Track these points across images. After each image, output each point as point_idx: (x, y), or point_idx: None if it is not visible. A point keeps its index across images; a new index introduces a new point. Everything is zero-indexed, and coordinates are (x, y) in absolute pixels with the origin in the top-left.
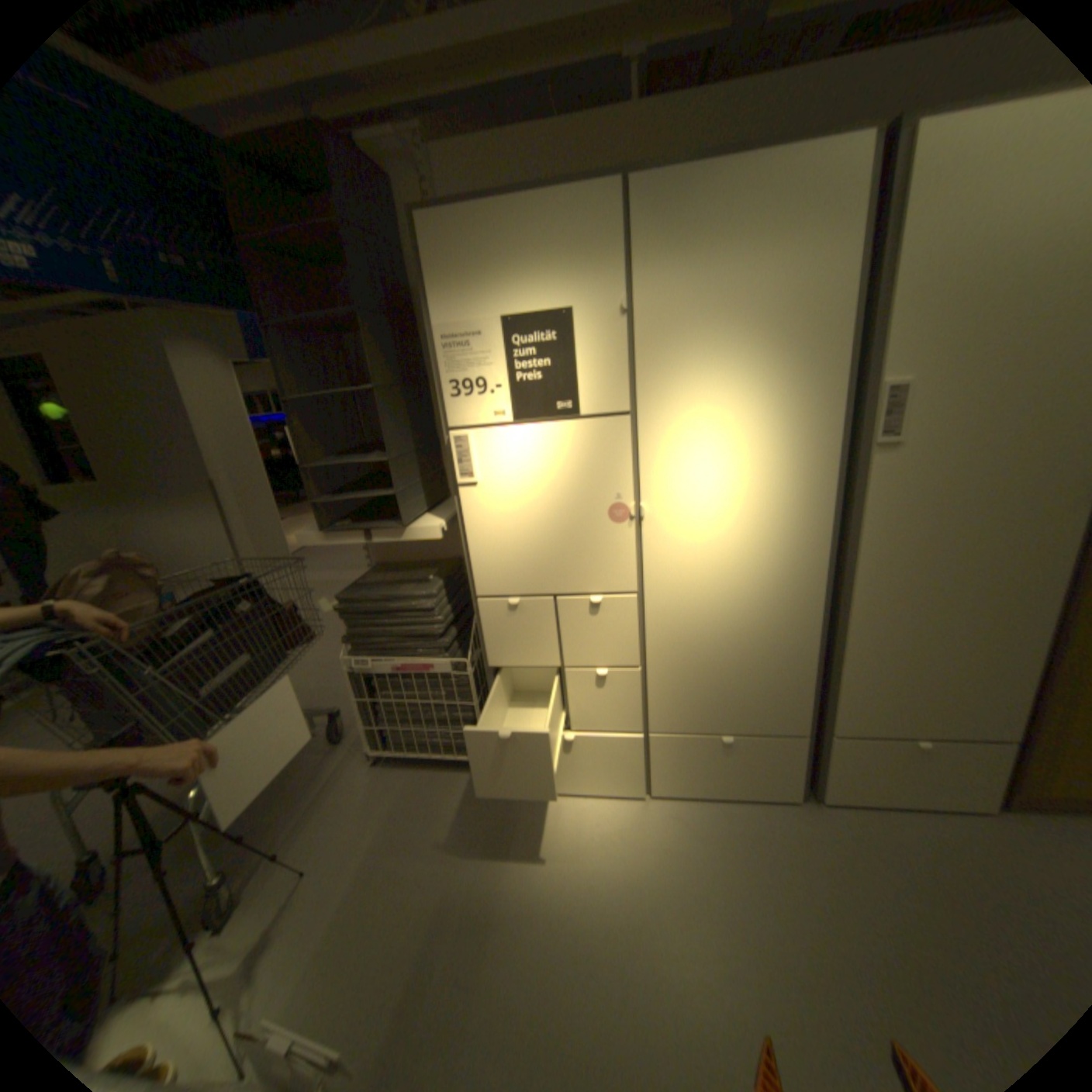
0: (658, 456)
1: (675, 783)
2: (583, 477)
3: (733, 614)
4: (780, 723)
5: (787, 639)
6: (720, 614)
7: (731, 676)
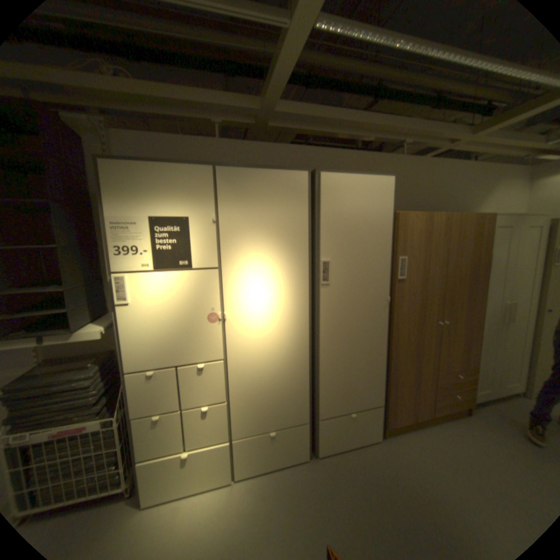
0: (232, 289)
1: (247, 468)
2: (194, 299)
3: (271, 365)
4: (296, 419)
5: (295, 374)
6: (265, 366)
7: (272, 398)
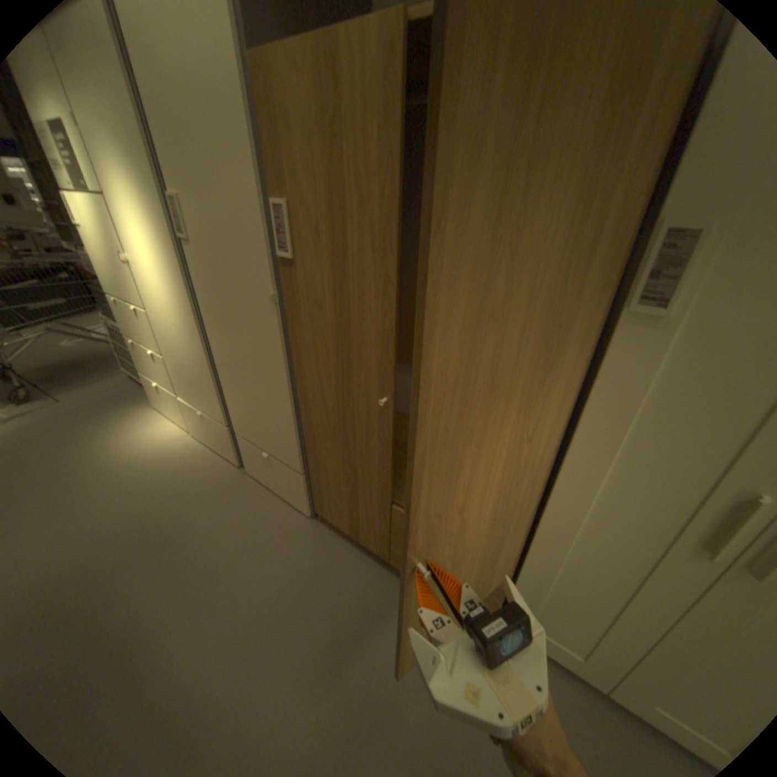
0: (120, 225)
1: (194, 430)
2: (105, 232)
3: (176, 336)
4: (214, 413)
5: (198, 361)
6: (173, 335)
7: (189, 375)
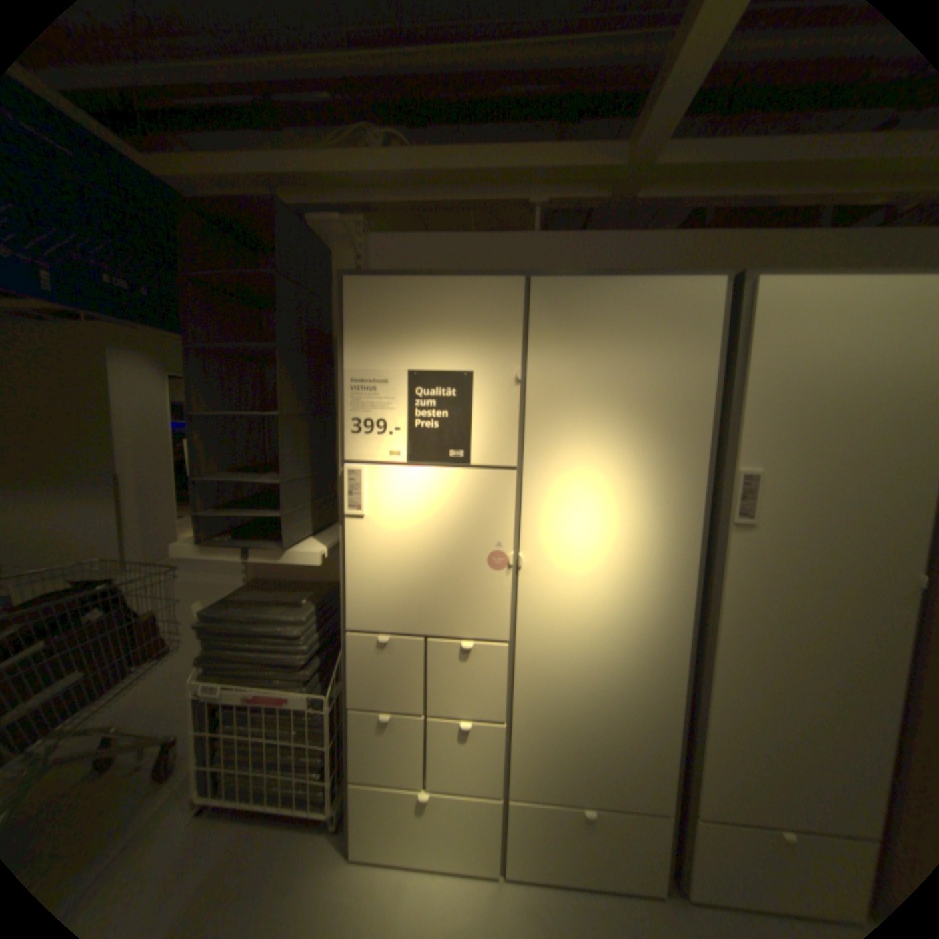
0: (539, 510)
1: (532, 864)
2: (467, 522)
3: (601, 674)
4: (645, 799)
5: (653, 706)
6: (589, 673)
7: (597, 742)
